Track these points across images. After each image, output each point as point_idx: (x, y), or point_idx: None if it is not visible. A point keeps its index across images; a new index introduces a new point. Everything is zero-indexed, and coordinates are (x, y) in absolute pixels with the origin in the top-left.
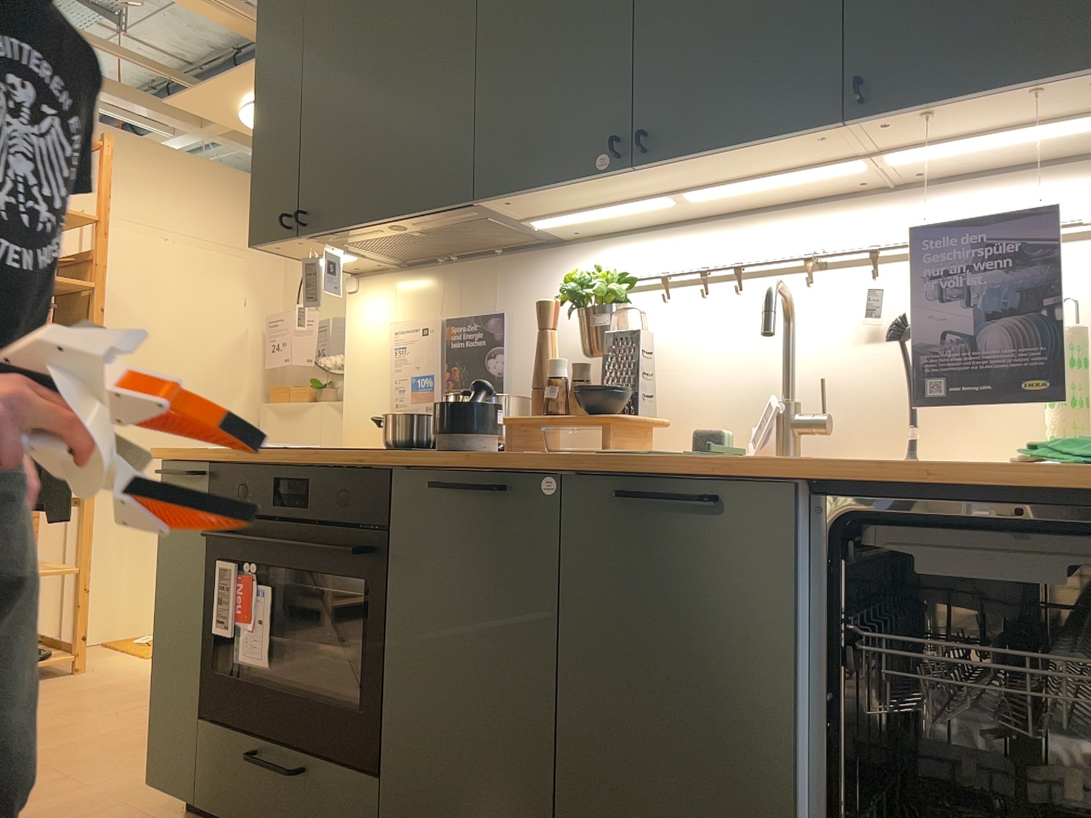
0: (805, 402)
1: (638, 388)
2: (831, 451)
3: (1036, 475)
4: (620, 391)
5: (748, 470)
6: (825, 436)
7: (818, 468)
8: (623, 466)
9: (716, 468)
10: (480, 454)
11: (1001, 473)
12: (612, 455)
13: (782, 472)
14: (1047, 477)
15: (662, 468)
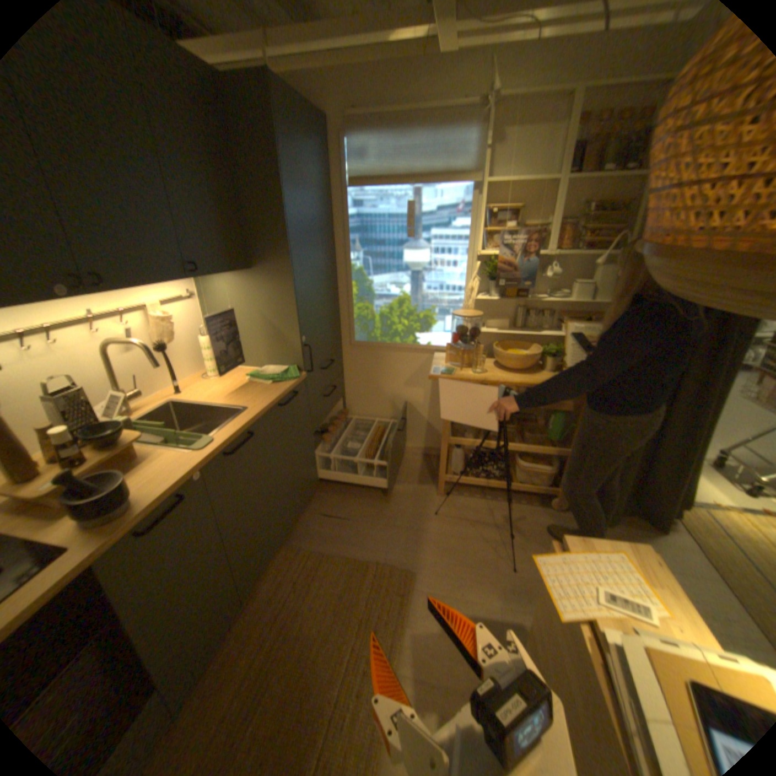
0: (120, 388)
1: (86, 420)
2: (128, 403)
3: (293, 386)
4: (110, 425)
5: (254, 419)
6: (133, 398)
7: (267, 408)
8: (224, 444)
9: (247, 424)
10: (132, 499)
11: (283, 389)
12: (208, 445)
13: (261, 414)
14: (289, 386)
15: (229, 436)
